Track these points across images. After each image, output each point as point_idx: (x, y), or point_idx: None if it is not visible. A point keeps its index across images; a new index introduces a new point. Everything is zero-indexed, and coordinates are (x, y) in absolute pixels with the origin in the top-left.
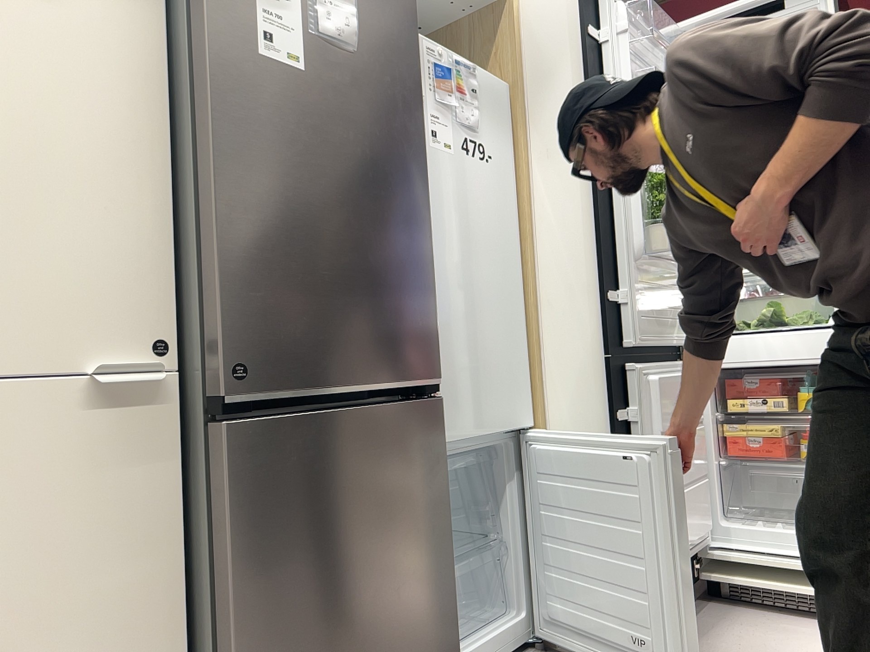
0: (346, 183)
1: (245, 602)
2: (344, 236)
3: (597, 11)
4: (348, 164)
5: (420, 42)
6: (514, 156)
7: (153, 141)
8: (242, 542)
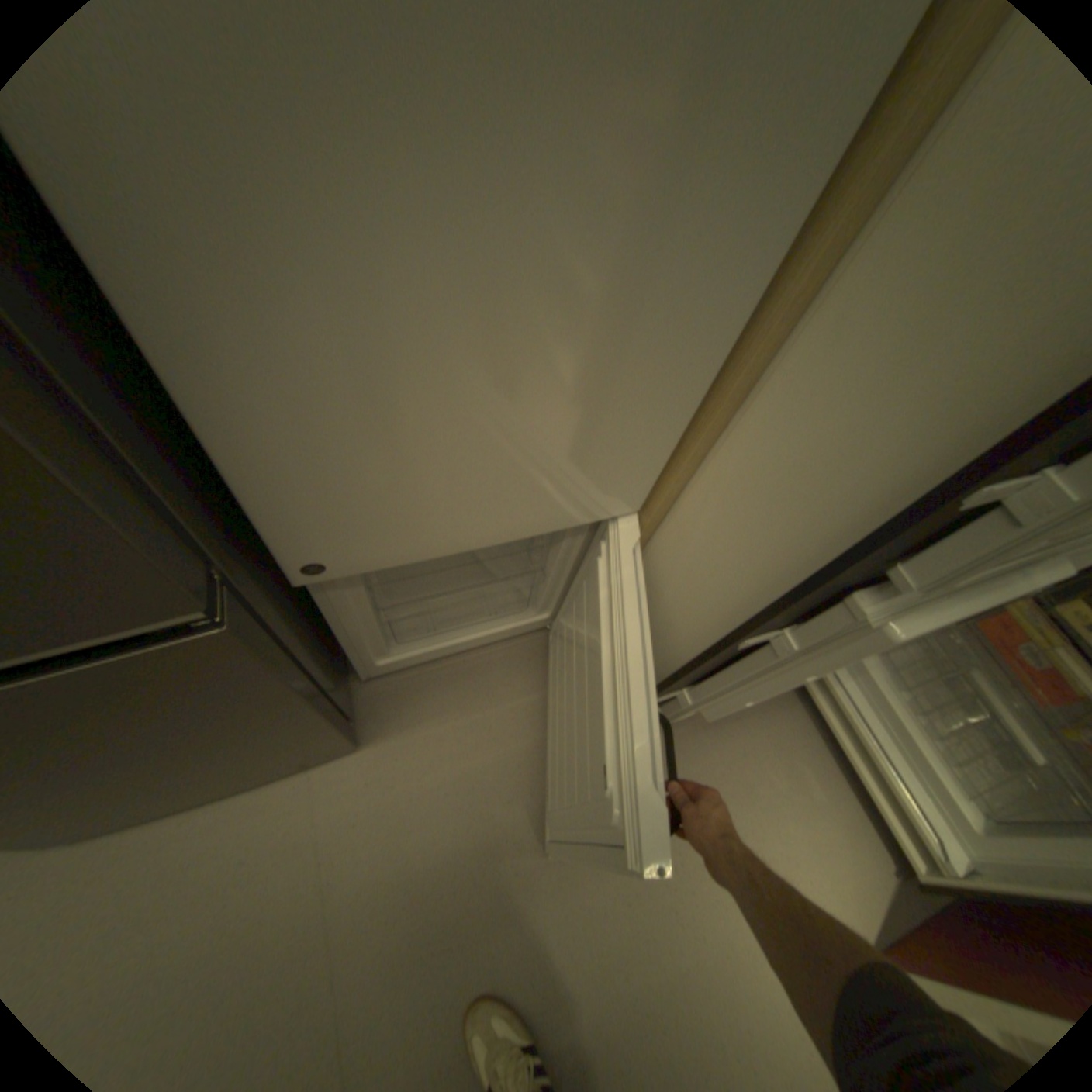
0: None
1: None
2: None
3: None
4: None
5: None
6: None
7: None
8: None
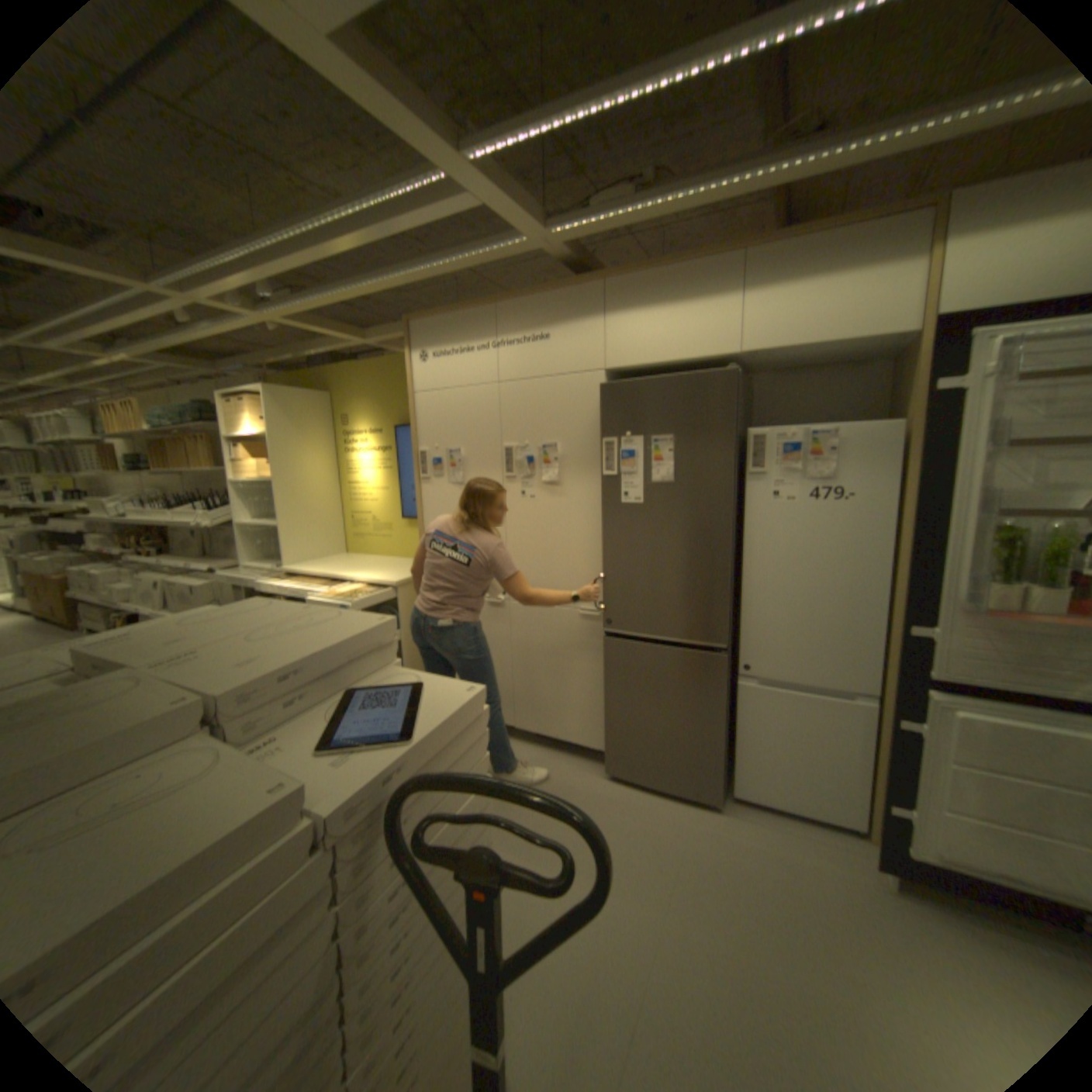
0: (665, 550)
1: (610, 694)
2: (662, 574)
3: (967, 355)
4: (667, 540)
5: (768, 435)
6: (907, 482)
7: (601, 534)
8: (609, 675)
